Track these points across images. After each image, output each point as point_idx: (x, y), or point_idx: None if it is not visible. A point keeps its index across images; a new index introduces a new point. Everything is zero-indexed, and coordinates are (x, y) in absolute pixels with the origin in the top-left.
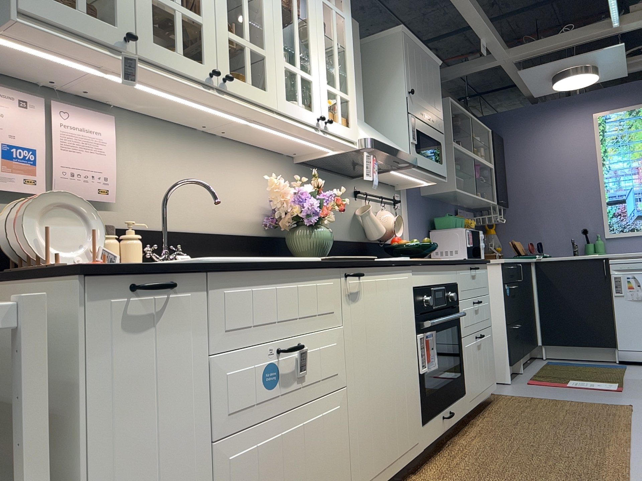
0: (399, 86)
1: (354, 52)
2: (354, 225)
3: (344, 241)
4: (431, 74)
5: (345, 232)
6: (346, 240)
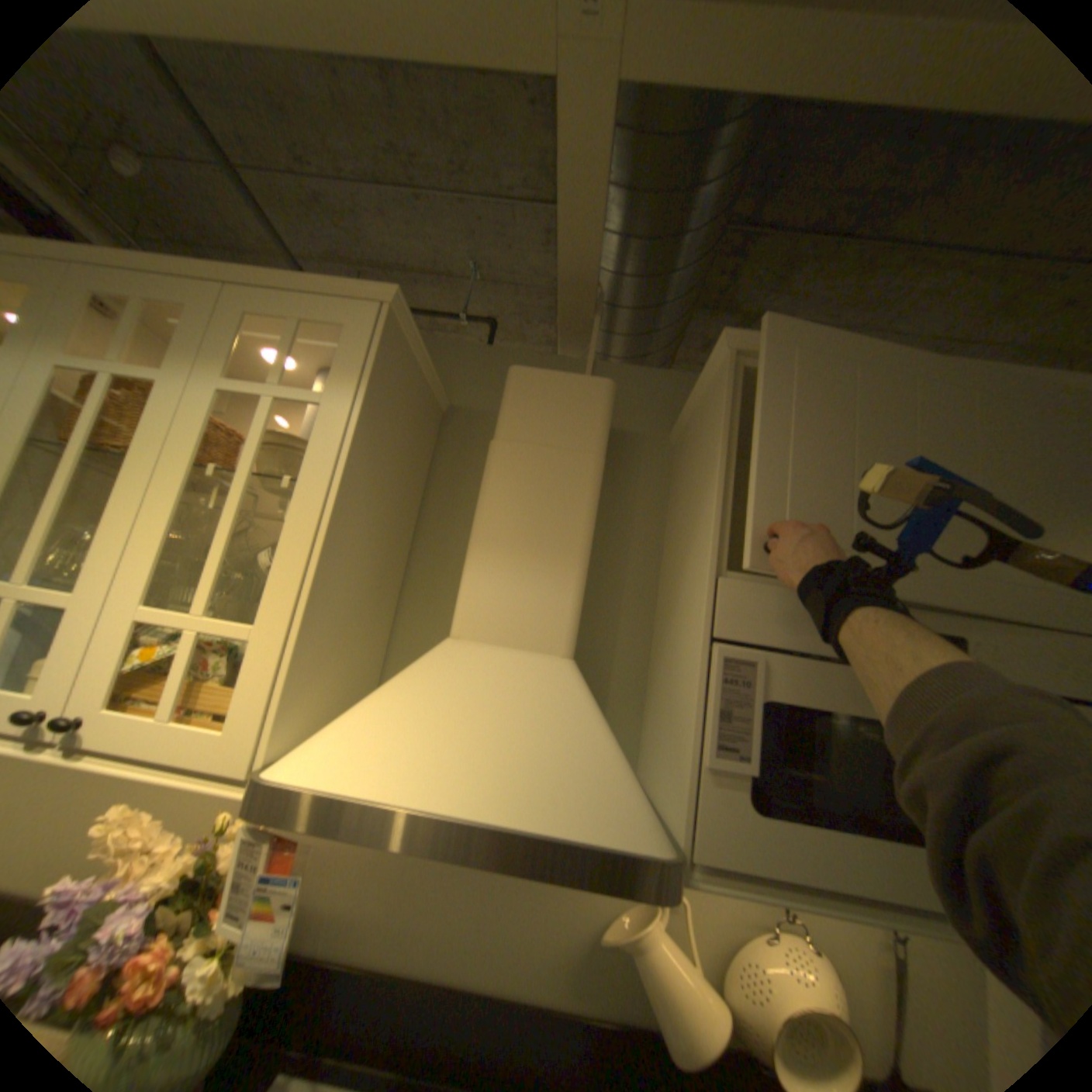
0: (705, 535)
1: (552, 459)
2: (598, 956)
3: (519, 1006)
4: (992, 448)
5: (542, 974)
6: (538, 1003)
